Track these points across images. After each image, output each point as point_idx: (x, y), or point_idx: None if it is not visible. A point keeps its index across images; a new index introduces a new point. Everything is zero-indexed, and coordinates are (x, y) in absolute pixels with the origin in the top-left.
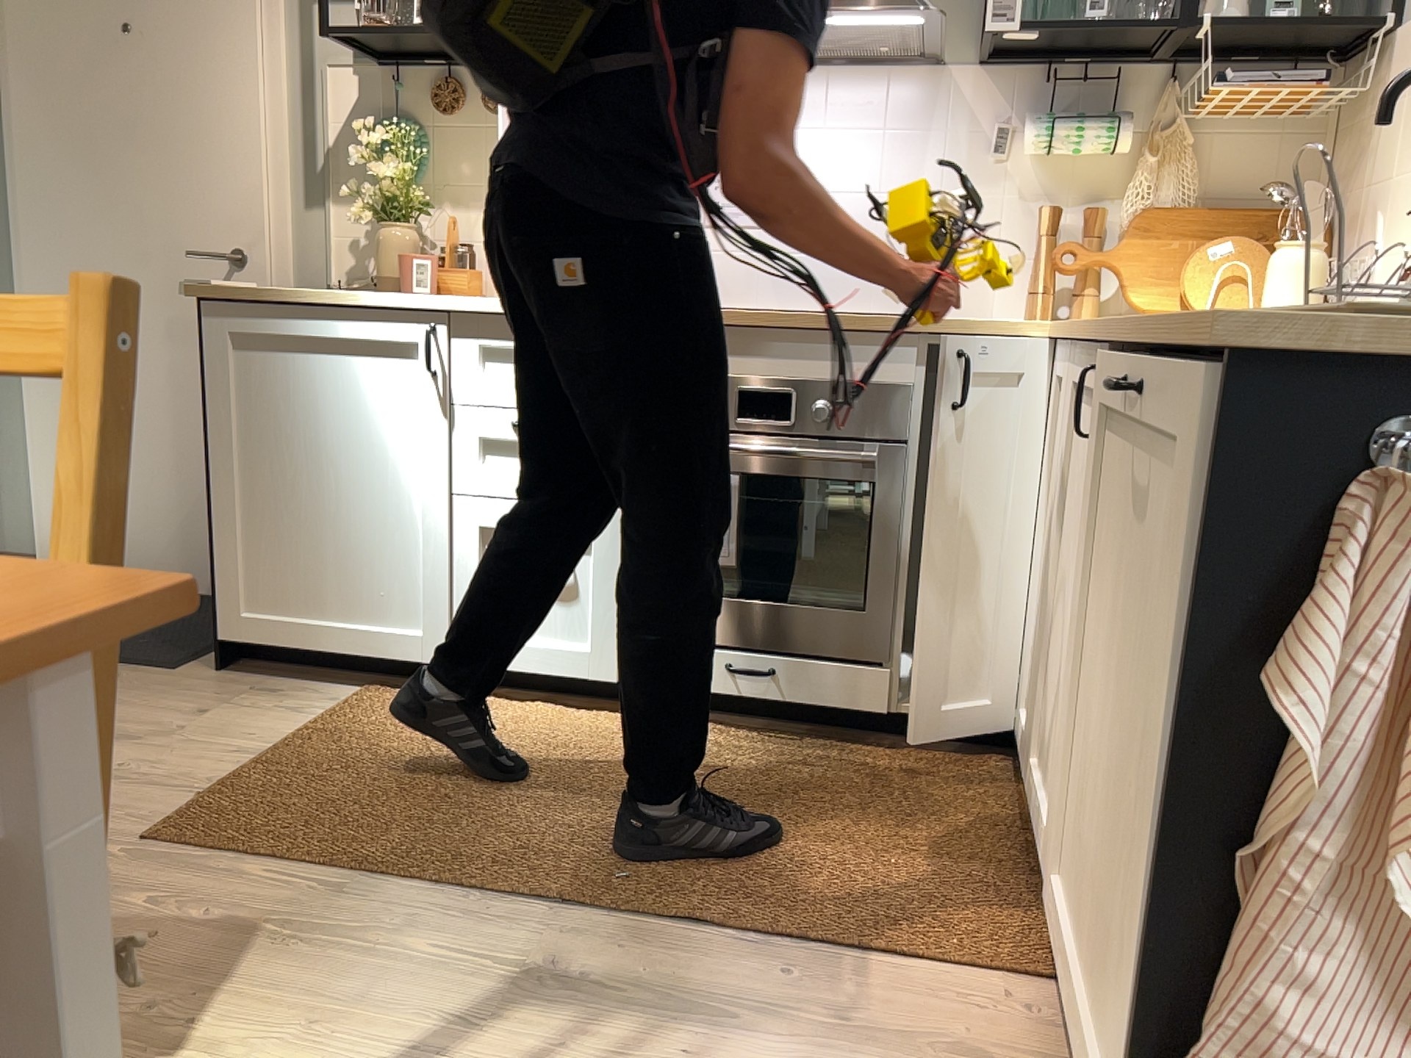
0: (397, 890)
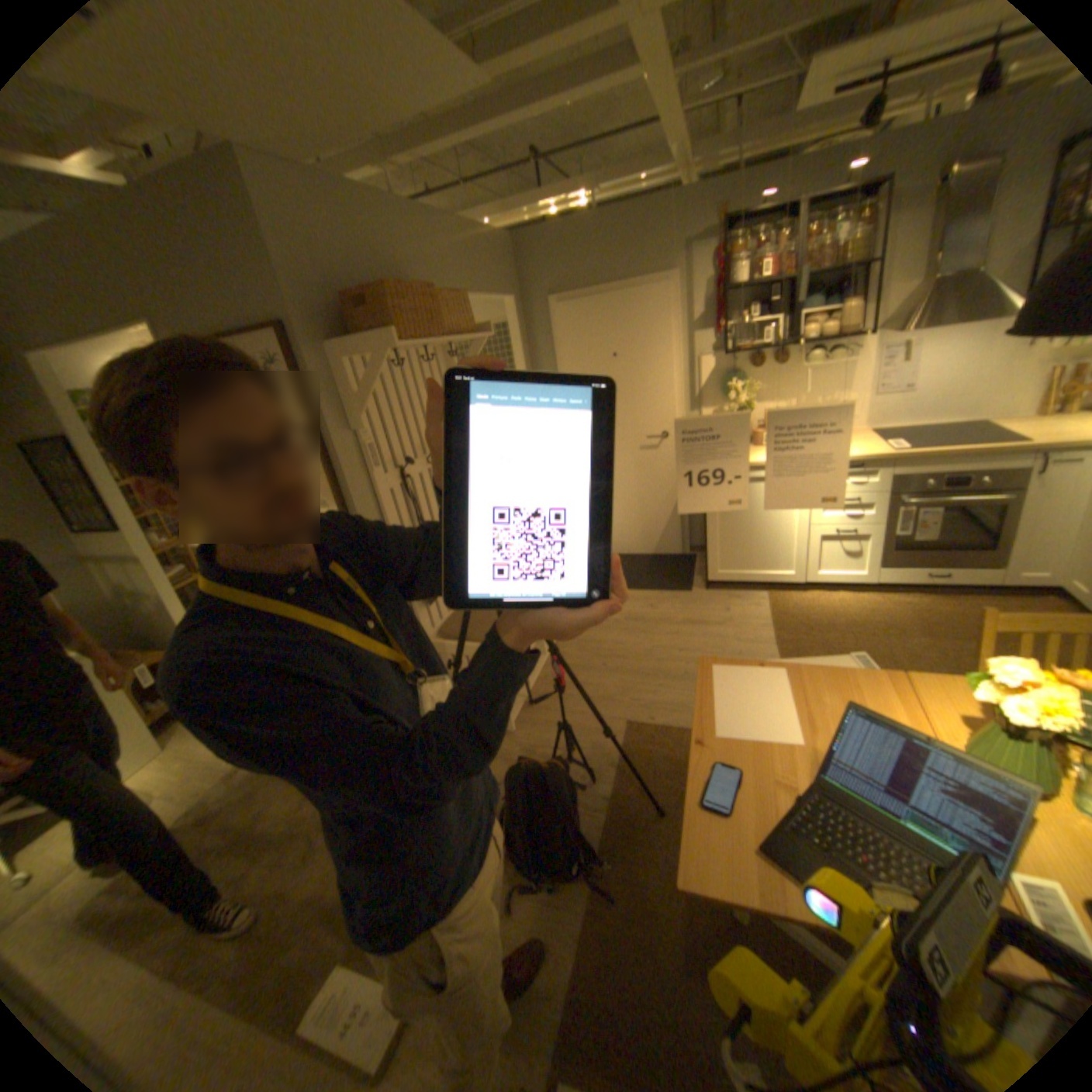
0: None
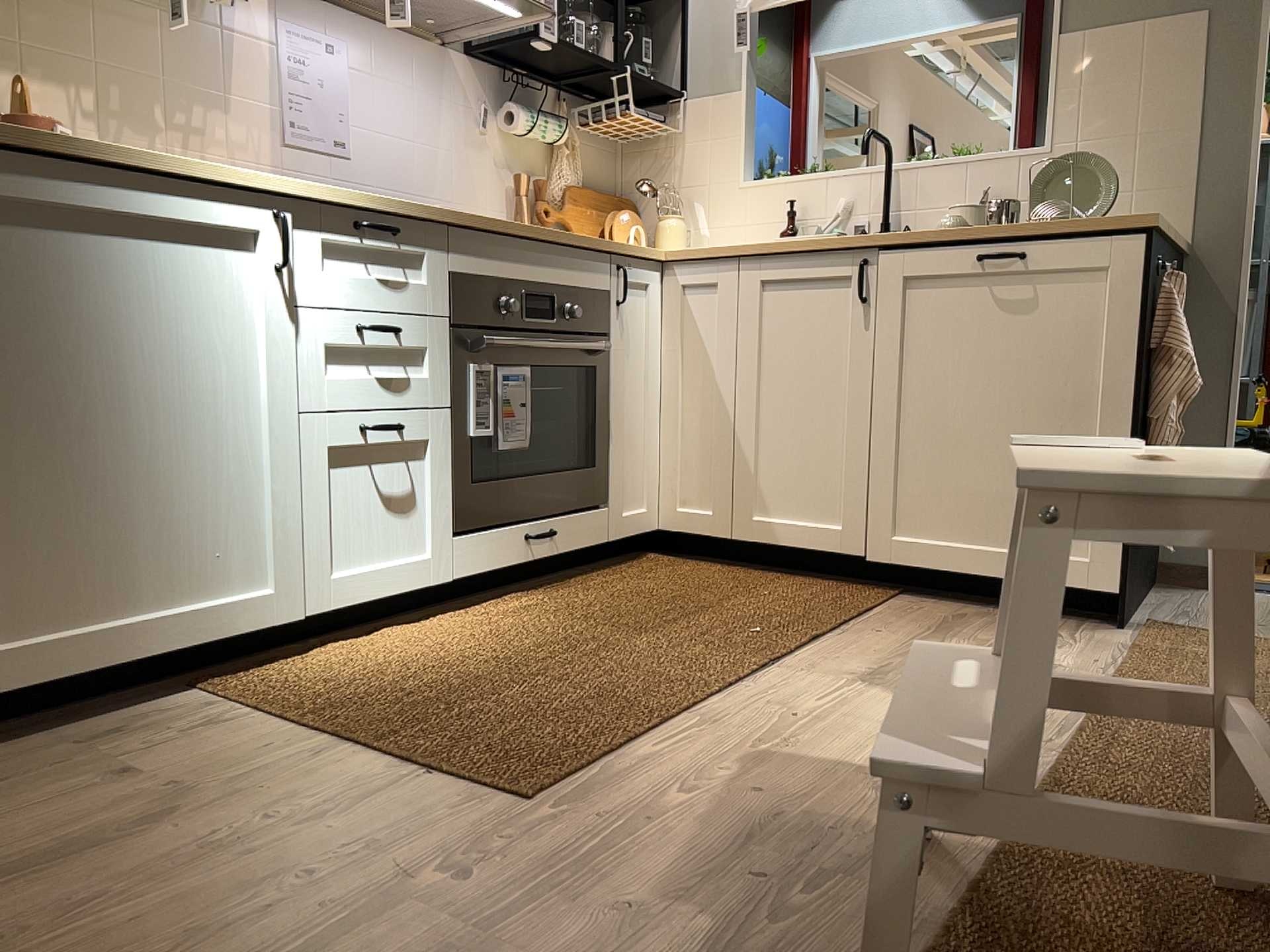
0: (719, 702)
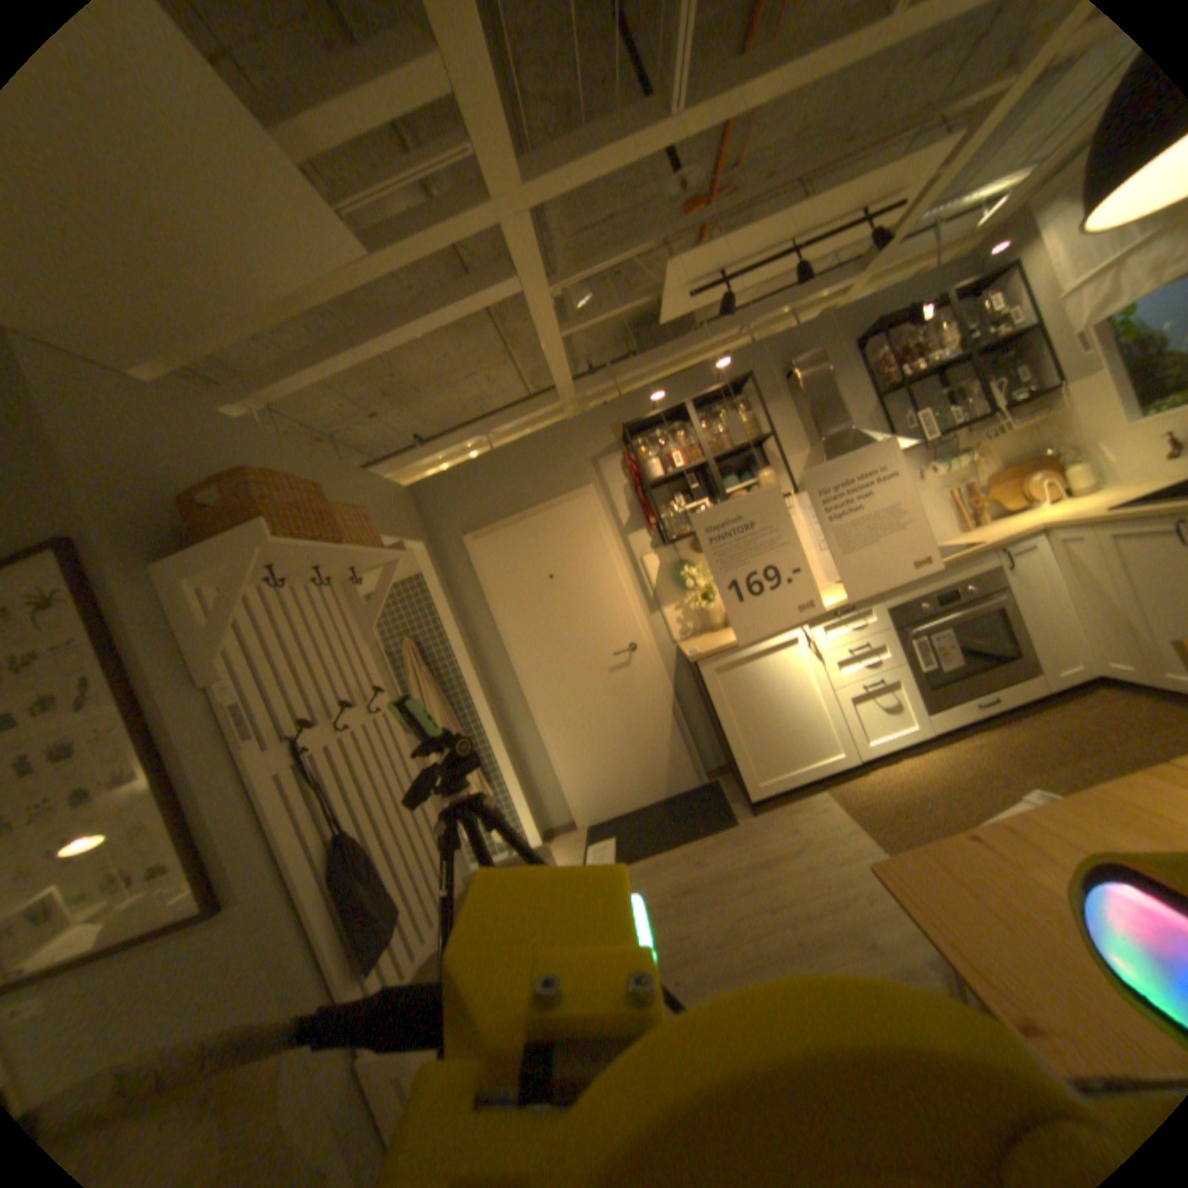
0: None
